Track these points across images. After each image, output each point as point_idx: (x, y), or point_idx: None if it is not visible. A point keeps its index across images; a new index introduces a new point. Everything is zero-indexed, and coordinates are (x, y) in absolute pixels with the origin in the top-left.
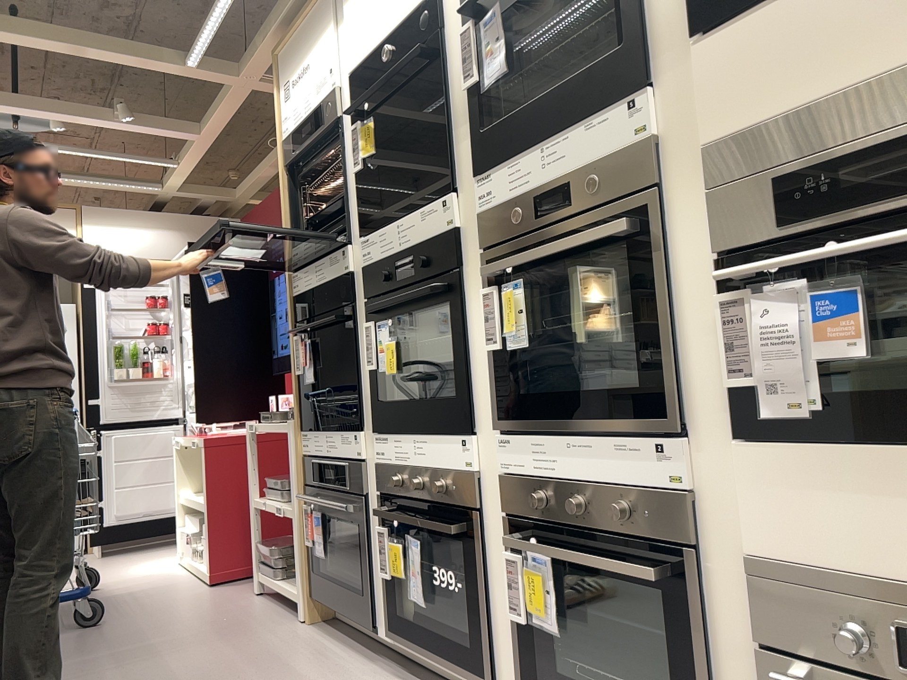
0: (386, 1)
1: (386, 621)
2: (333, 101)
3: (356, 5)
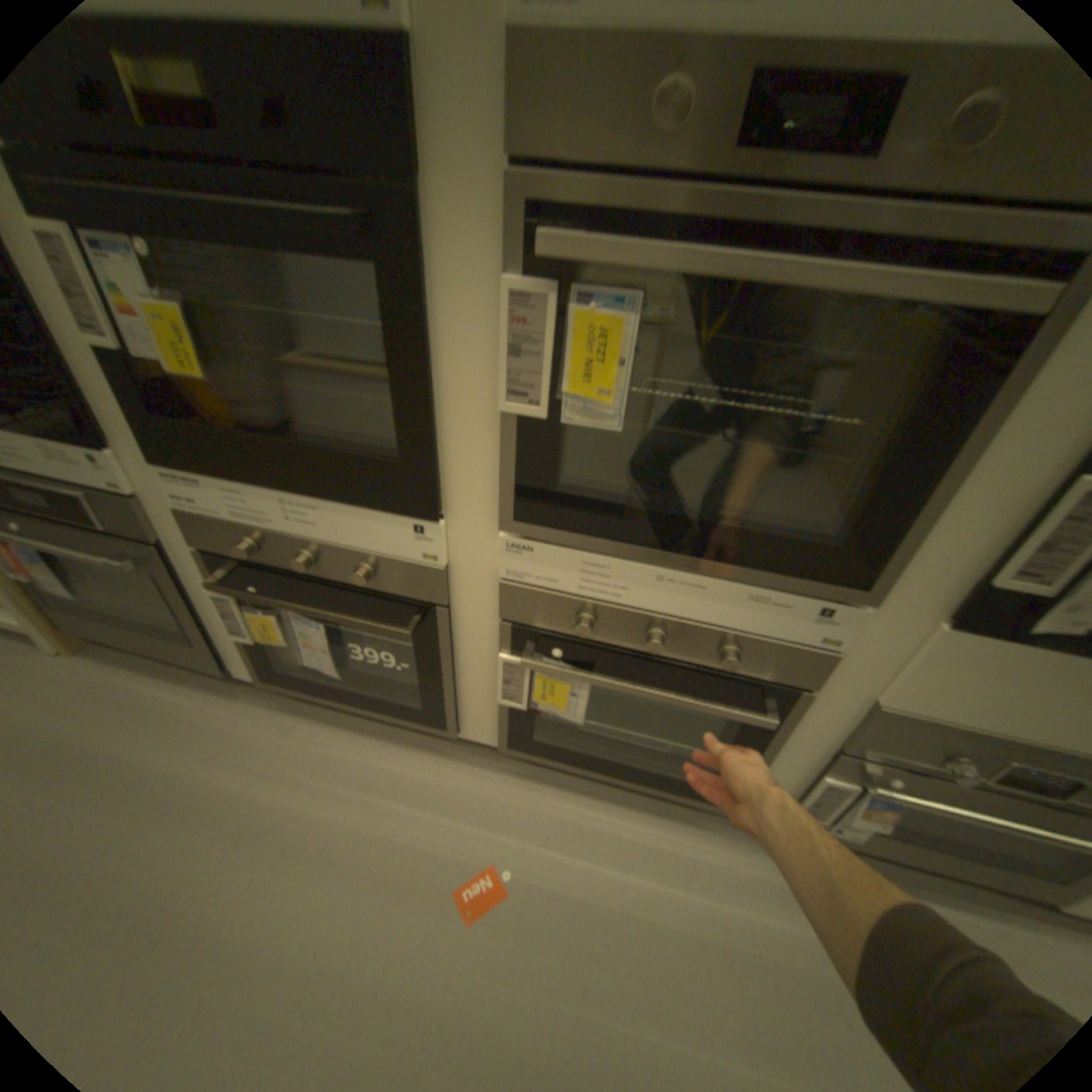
0: None
1: (248, 669)
2: None
3: None
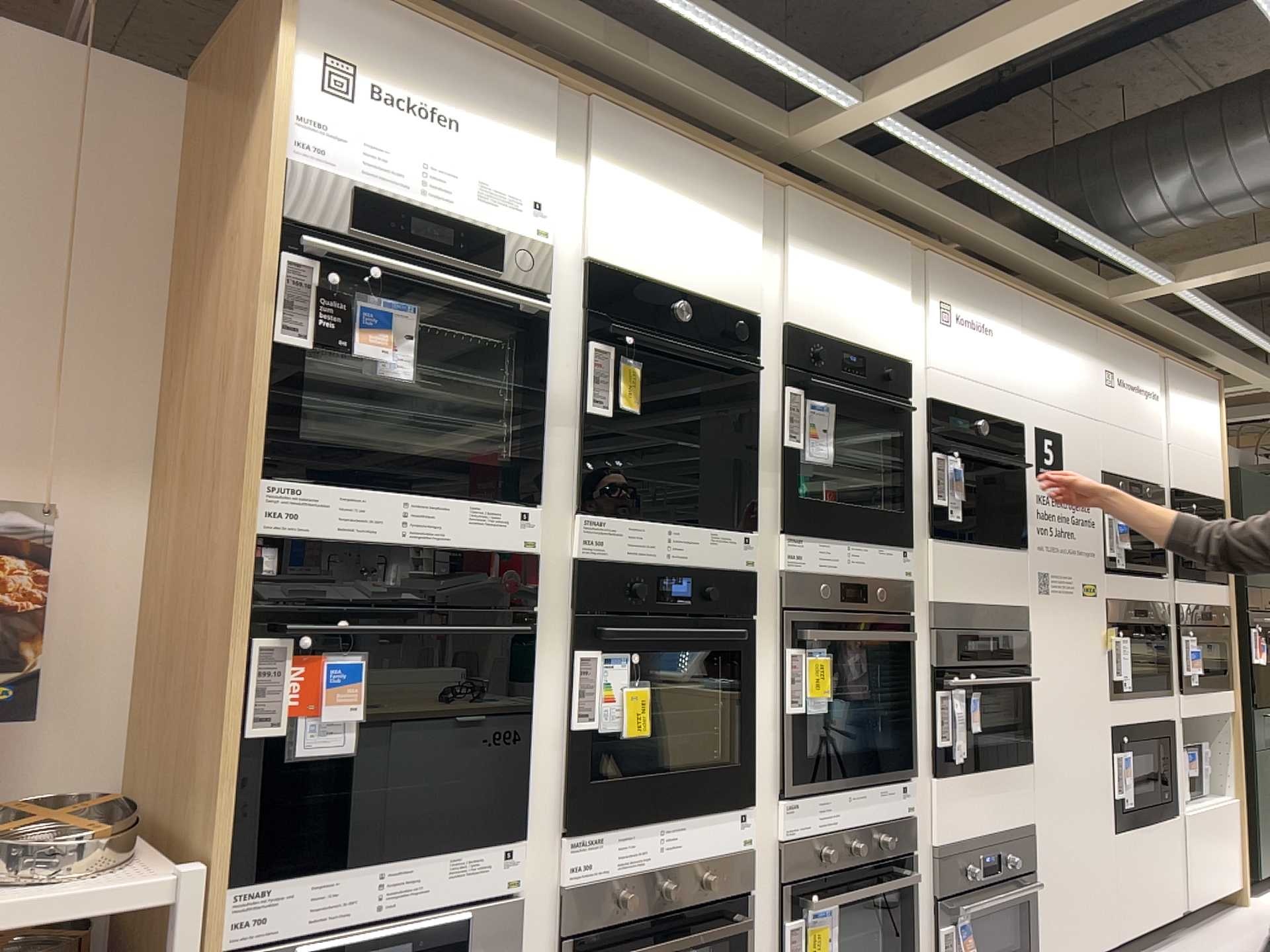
0: (688, 254)
1: None
2: (548, 268)
3: (630, 195)
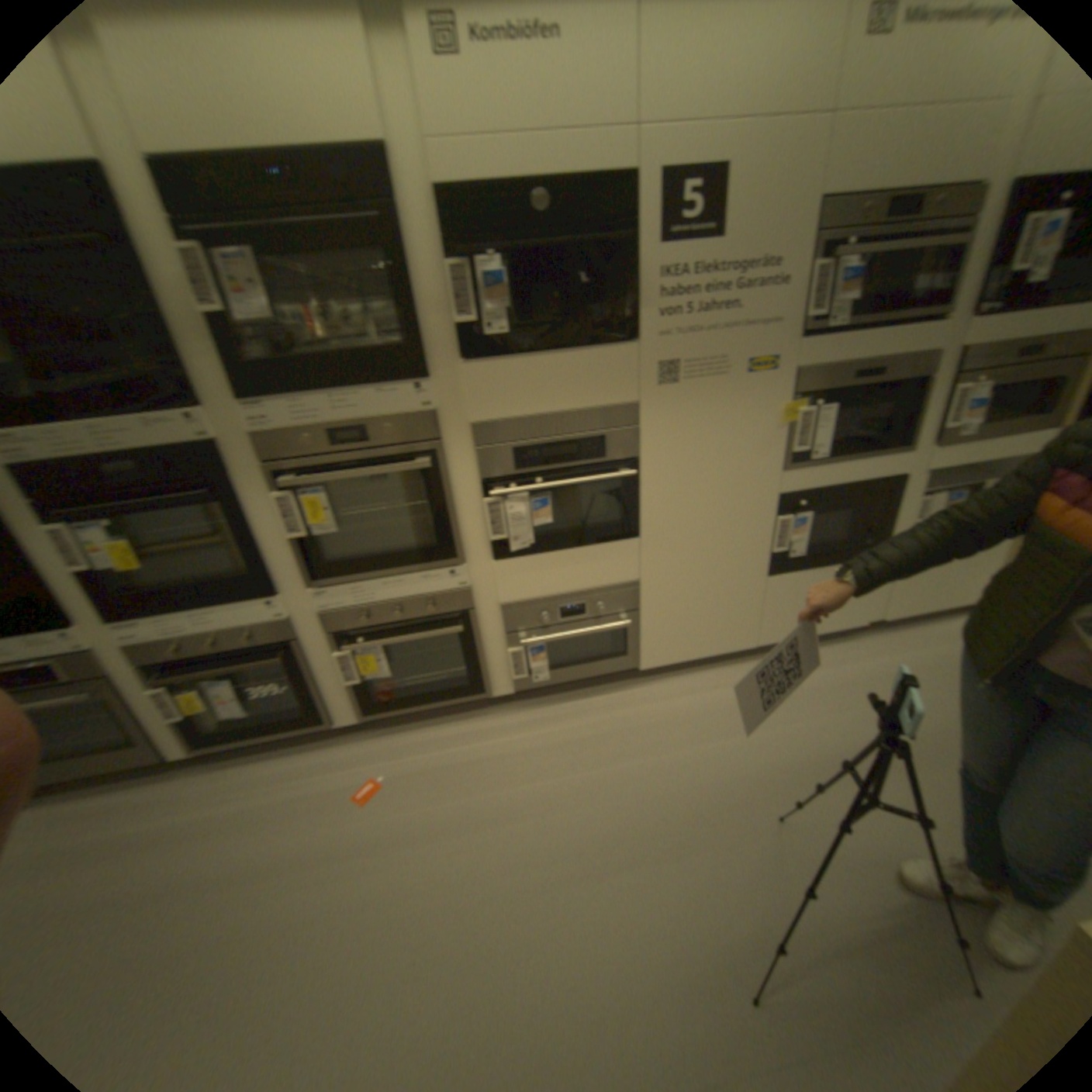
0: None
1: (172, 751)
2: None
3: None
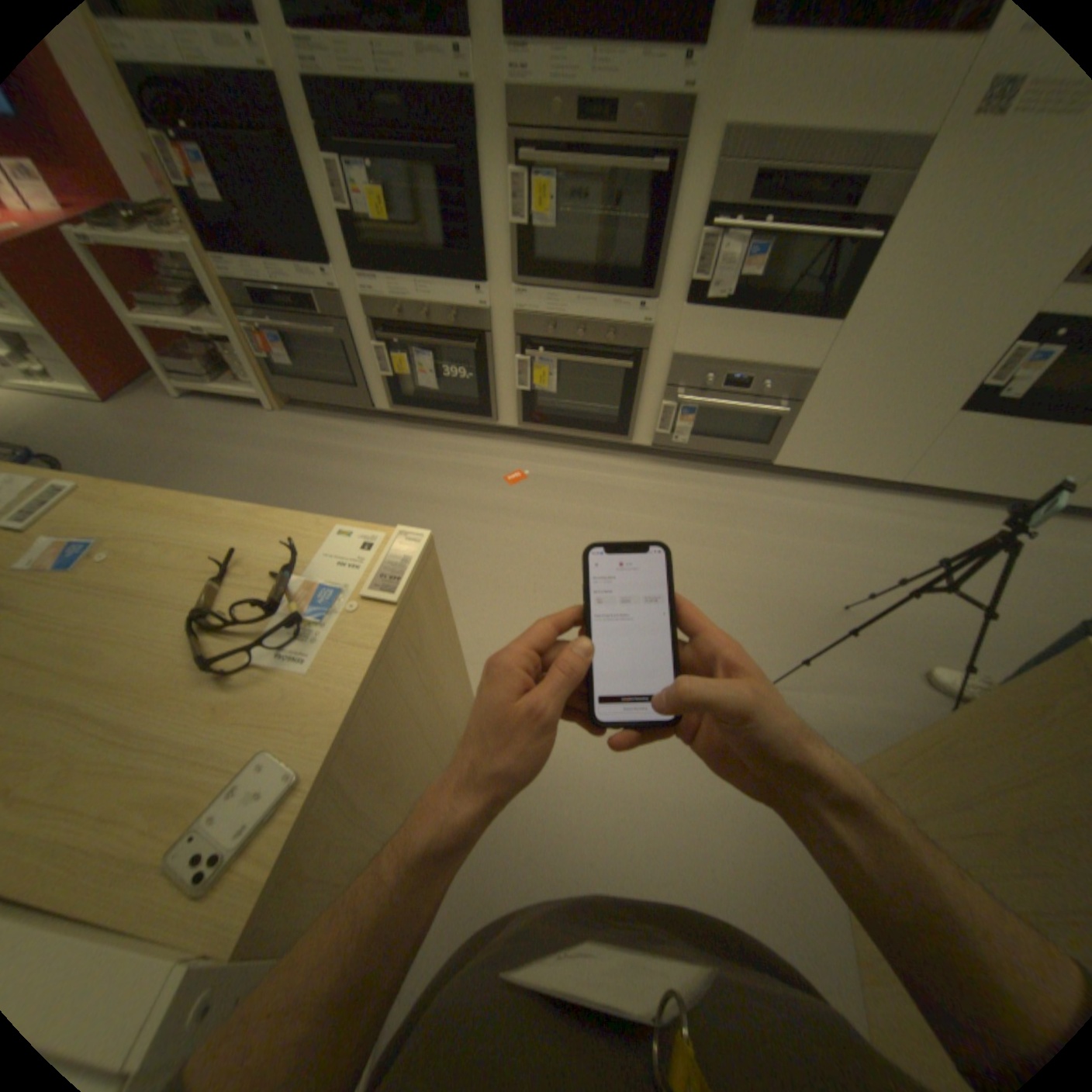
0: None
1: (384, 402)
2: None
3: None
